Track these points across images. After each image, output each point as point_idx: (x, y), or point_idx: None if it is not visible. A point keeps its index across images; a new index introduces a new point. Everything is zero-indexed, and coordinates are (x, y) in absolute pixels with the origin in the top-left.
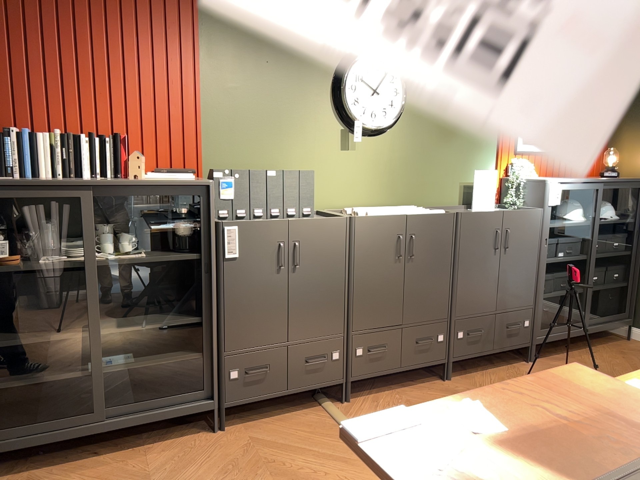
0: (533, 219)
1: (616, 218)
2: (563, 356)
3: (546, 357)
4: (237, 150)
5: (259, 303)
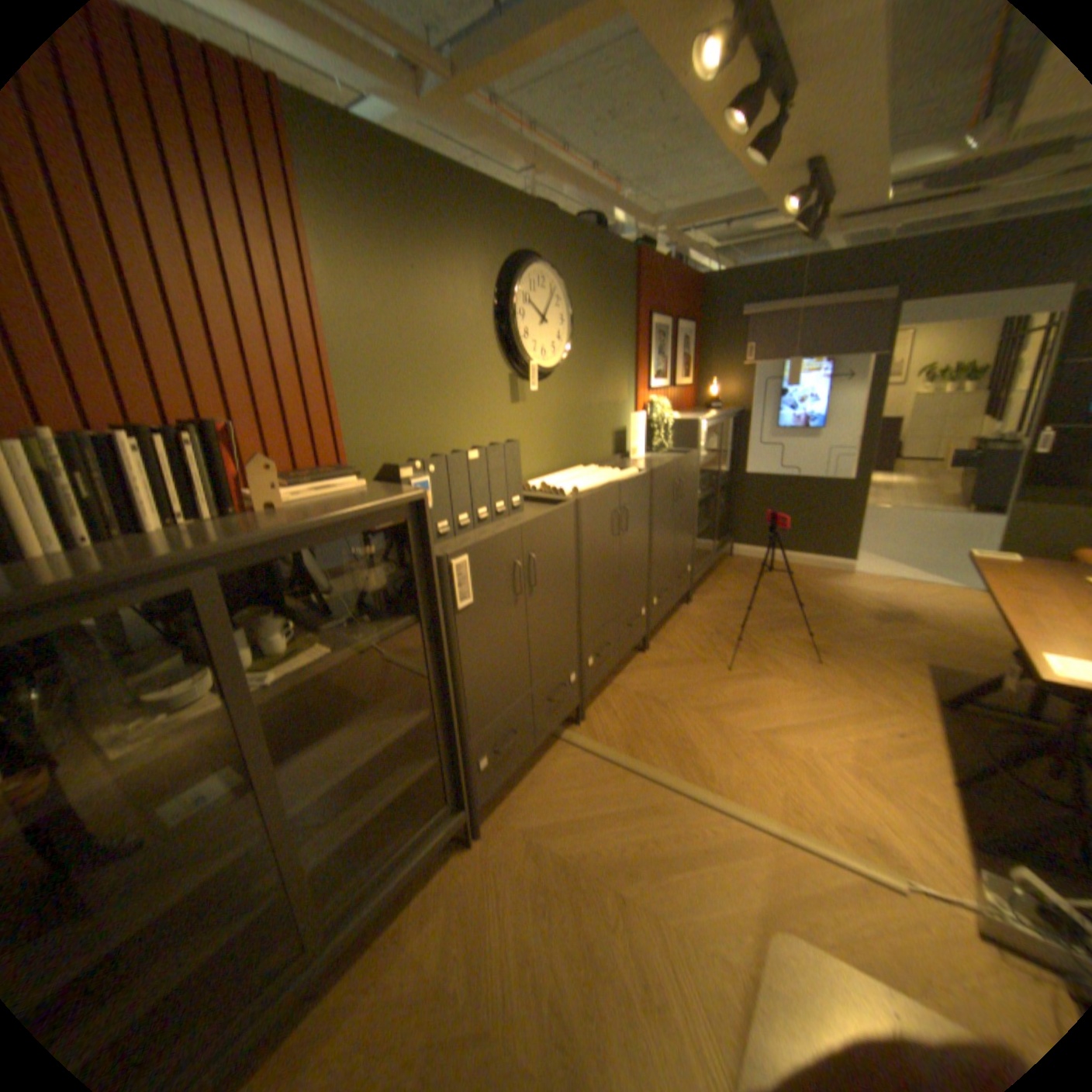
0: (693, 463)
1: (723, 448)
2: (705, 589)
3: (695, 595)
4: (390, 421)
5: (502, 655)
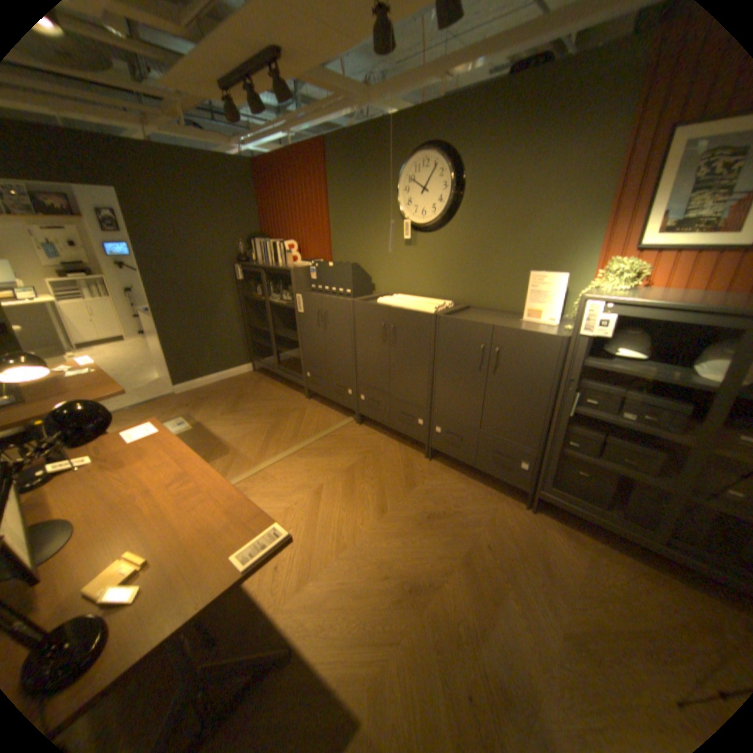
0: (543, 346)
1: None
2: (590, 543)
3: (565, 526)
4: (346, 247)
5: (314, 342)
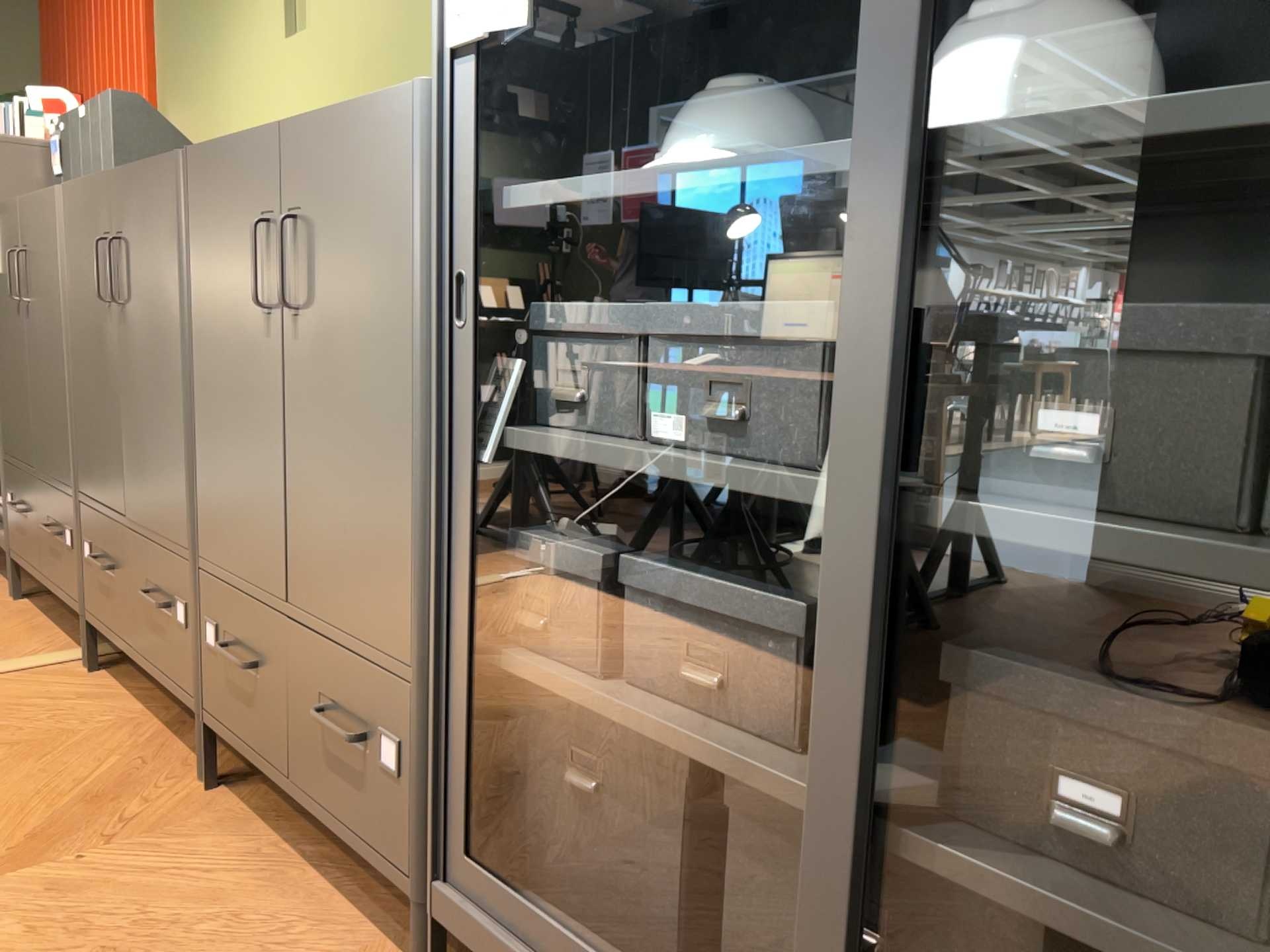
0: (378, 147)
1: None
2: None
3: None
4: (183, 92)
5: (15, 373)
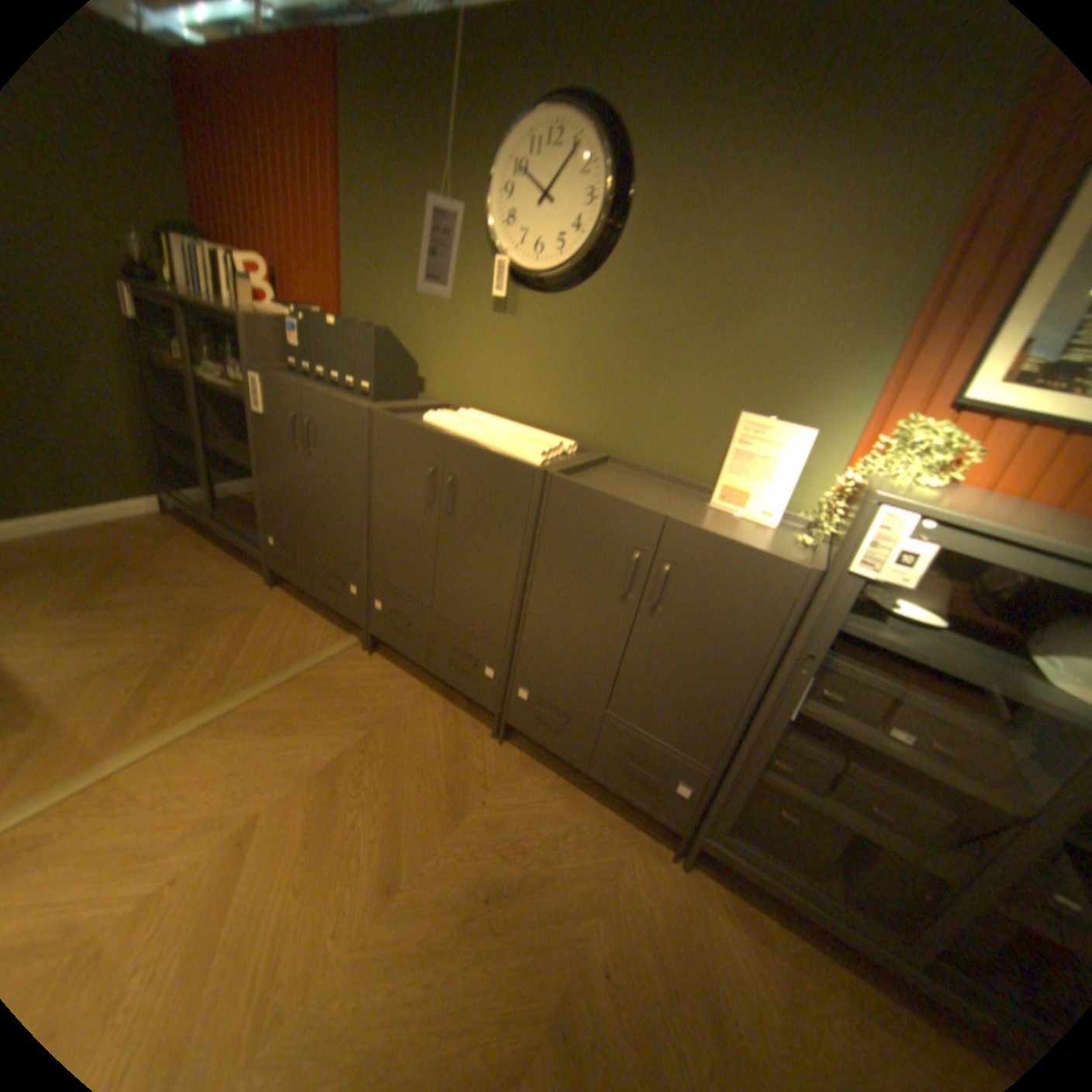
0: (765, 579)
1: None
2: (782, 939)
3: (738, 898)
4: (372, 290)
5: (285, 477)
